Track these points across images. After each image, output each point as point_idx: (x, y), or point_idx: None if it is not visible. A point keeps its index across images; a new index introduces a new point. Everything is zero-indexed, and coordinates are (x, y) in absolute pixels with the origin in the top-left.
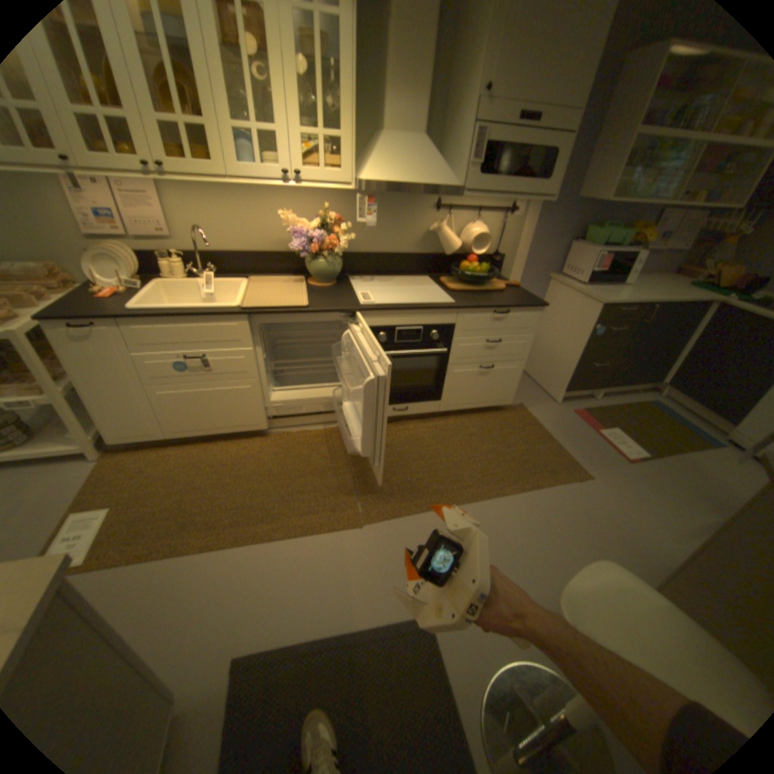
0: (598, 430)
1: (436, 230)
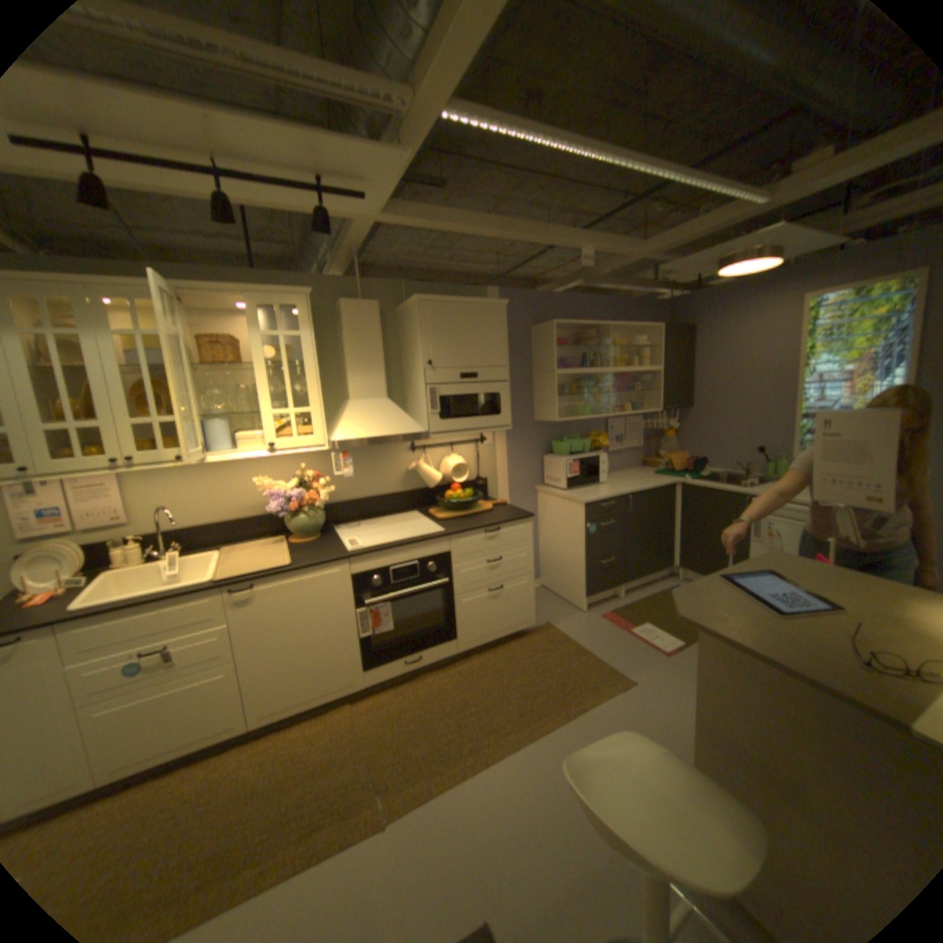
0: (629, 630)
1: (416, 469)
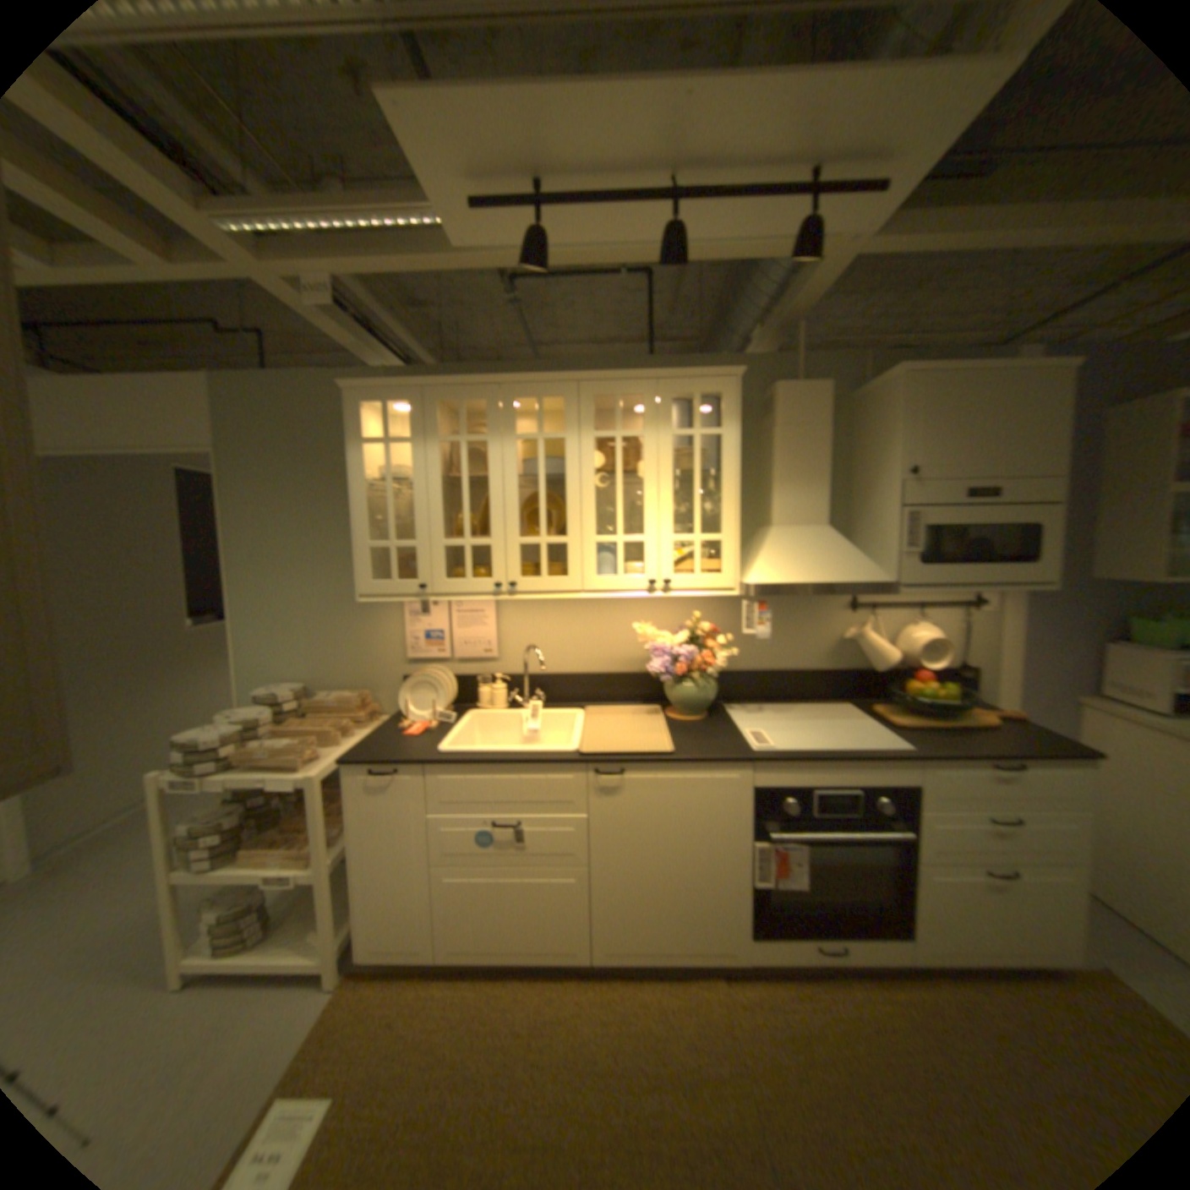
0: None
1: (855, 637)
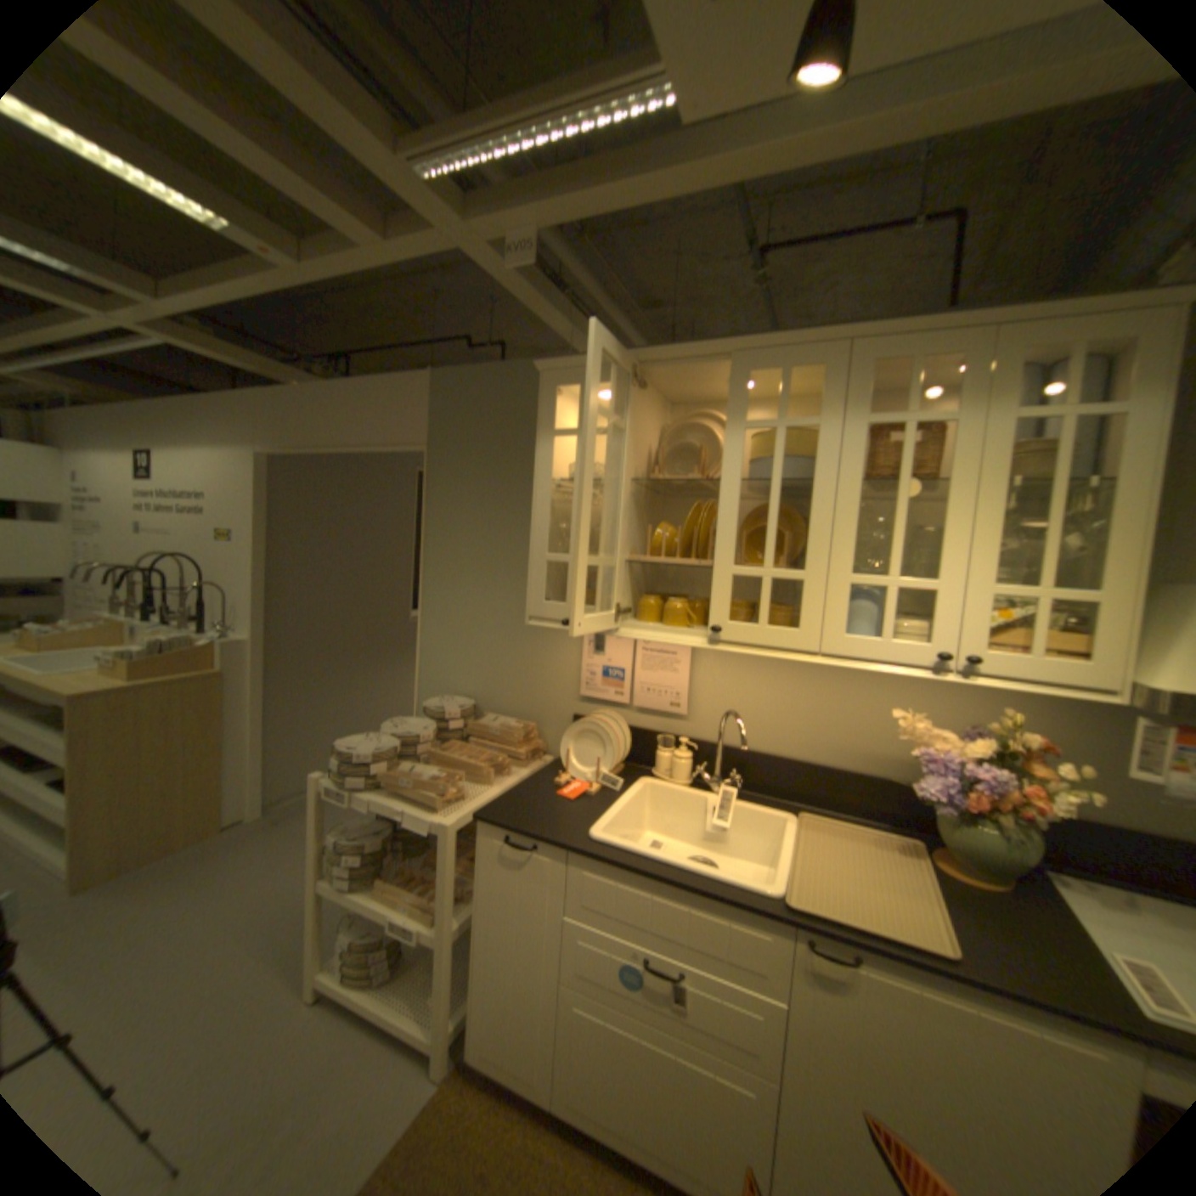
0: None
1: None
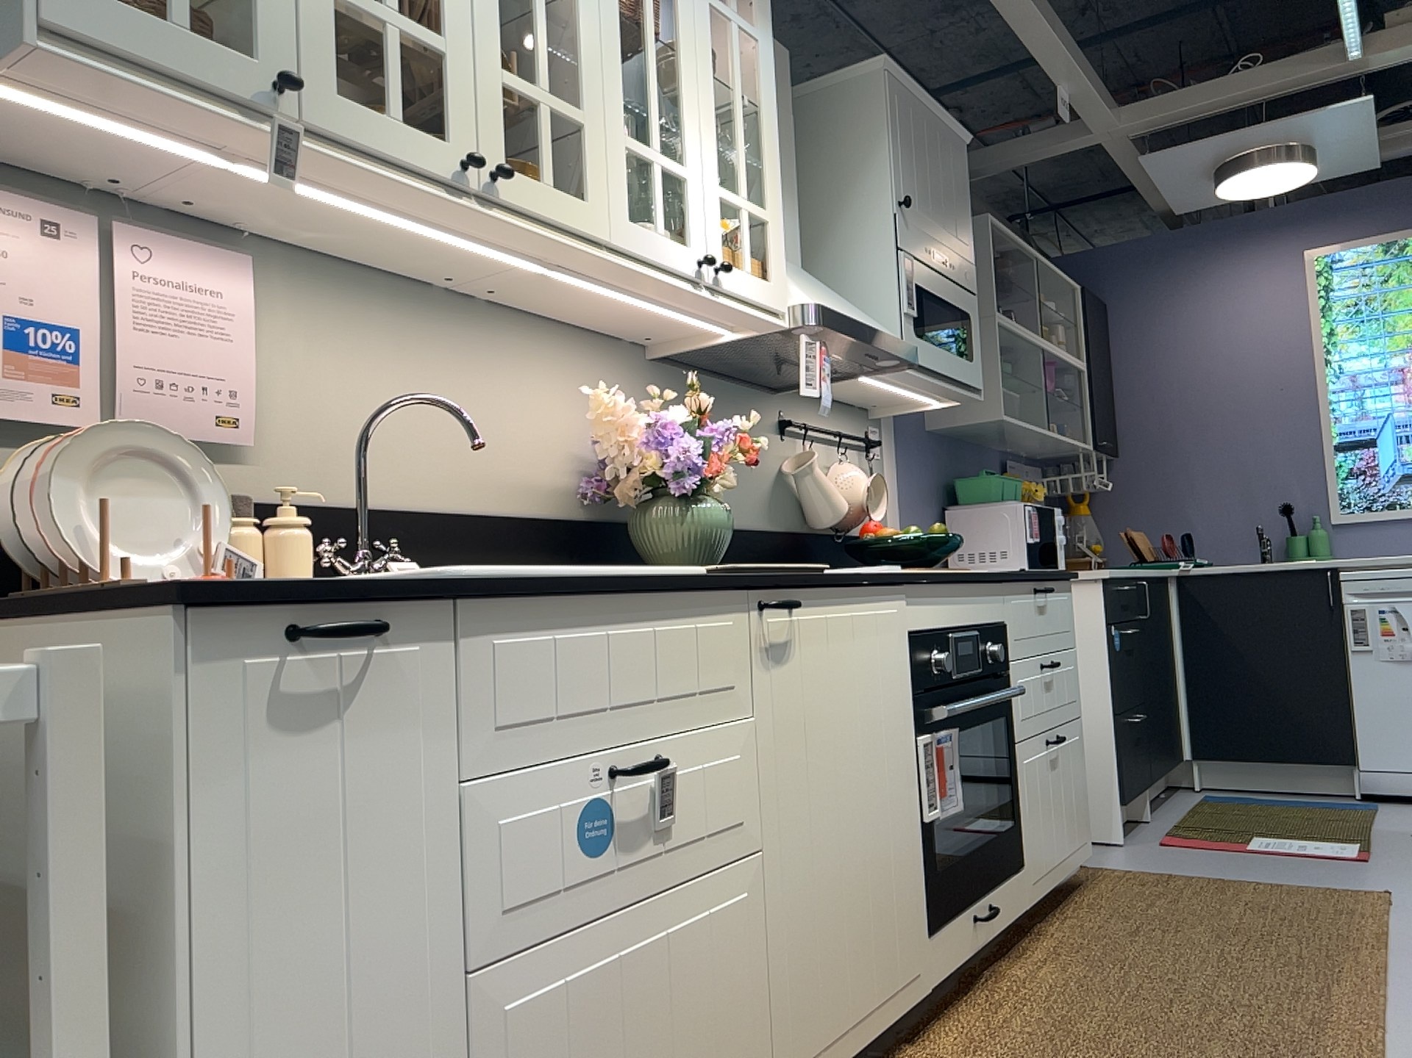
0: (1241, 846)
1: (808, 471)
